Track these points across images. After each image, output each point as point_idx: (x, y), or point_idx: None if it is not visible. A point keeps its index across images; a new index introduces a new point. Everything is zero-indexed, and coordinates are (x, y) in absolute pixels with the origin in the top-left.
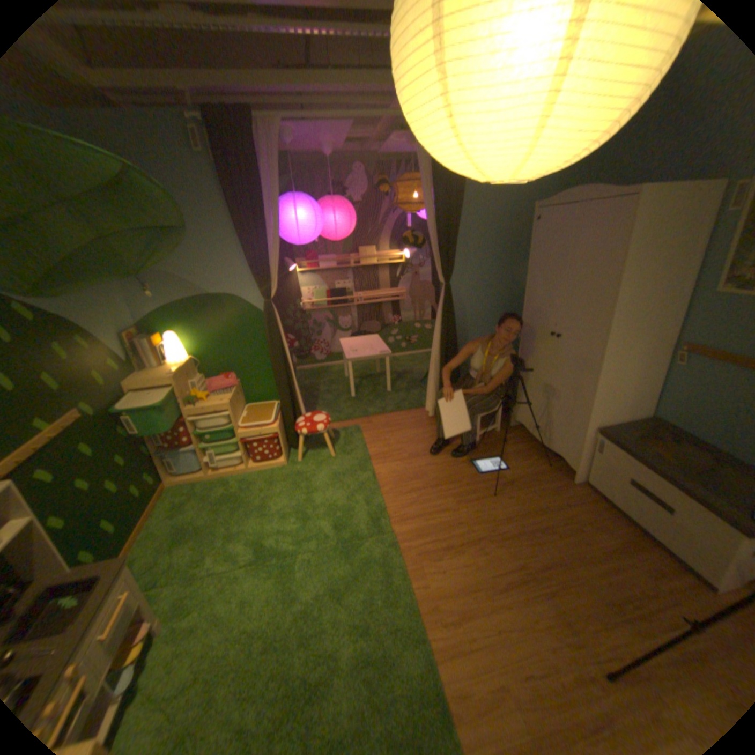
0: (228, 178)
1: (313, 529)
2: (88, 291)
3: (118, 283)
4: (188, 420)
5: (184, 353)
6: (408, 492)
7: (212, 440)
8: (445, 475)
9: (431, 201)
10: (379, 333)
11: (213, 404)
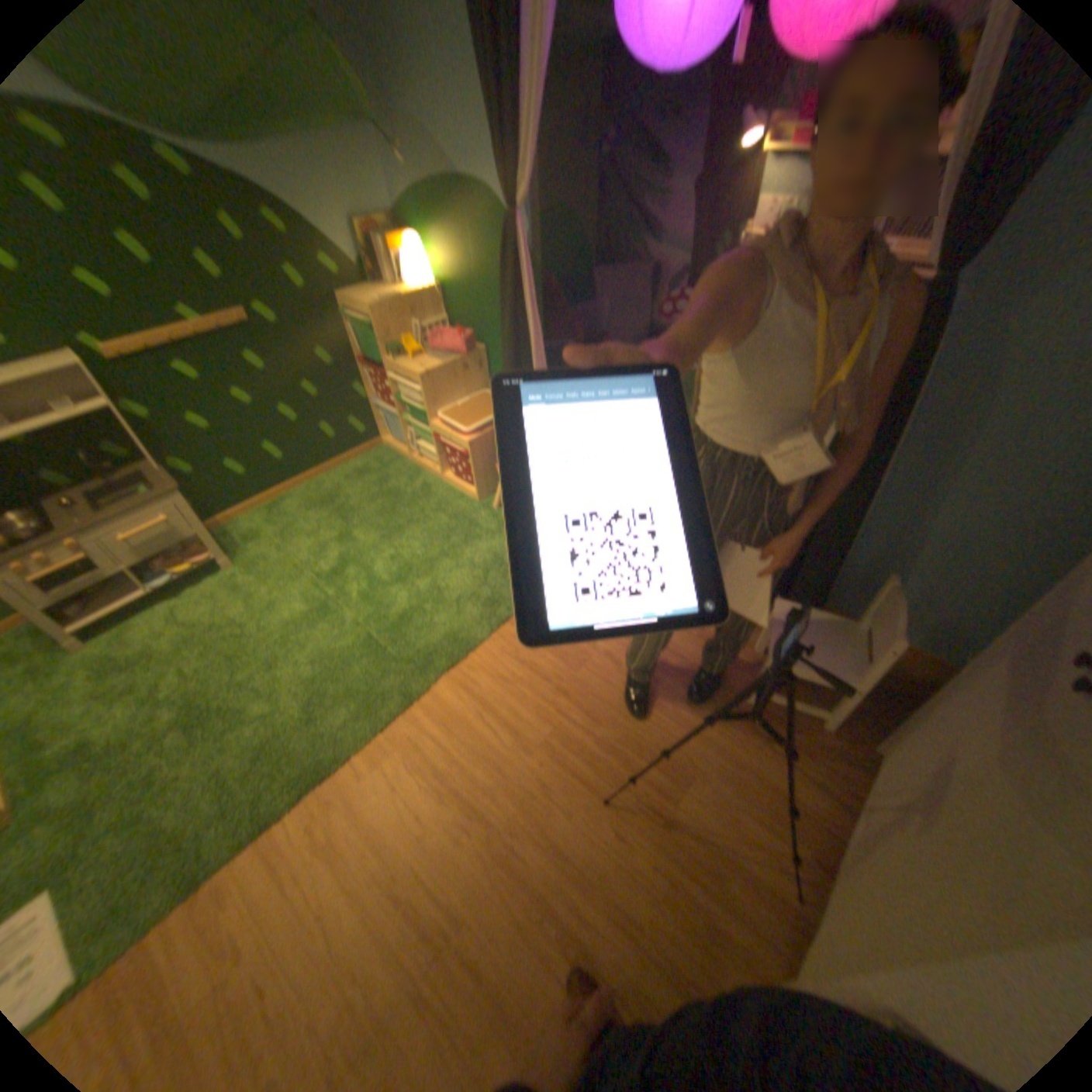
0: None
1: (391, 599)
2: (303, 143)
3: (373, 134)
4: (389, 378)
5: (427, 278)
6: (523, 665)
7: (411, 418)
8: (602, 698)
9: None
10: None
11: (409, 370)
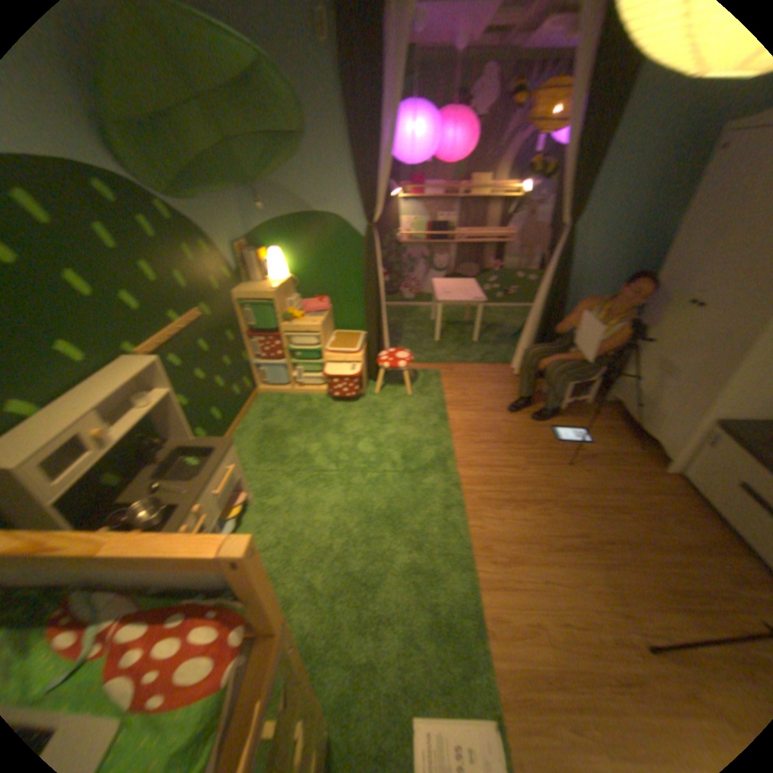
0: (351, 76)
1: (384, 454)
2: (212, 197)
3: (236, 192)
4: (285, 335)
5: (287, 271)
6: (479, 443)
7: (304, 358)
8: (521, 435)
9: (581, 117)
10: (476, 278)
11: (308, 324)
